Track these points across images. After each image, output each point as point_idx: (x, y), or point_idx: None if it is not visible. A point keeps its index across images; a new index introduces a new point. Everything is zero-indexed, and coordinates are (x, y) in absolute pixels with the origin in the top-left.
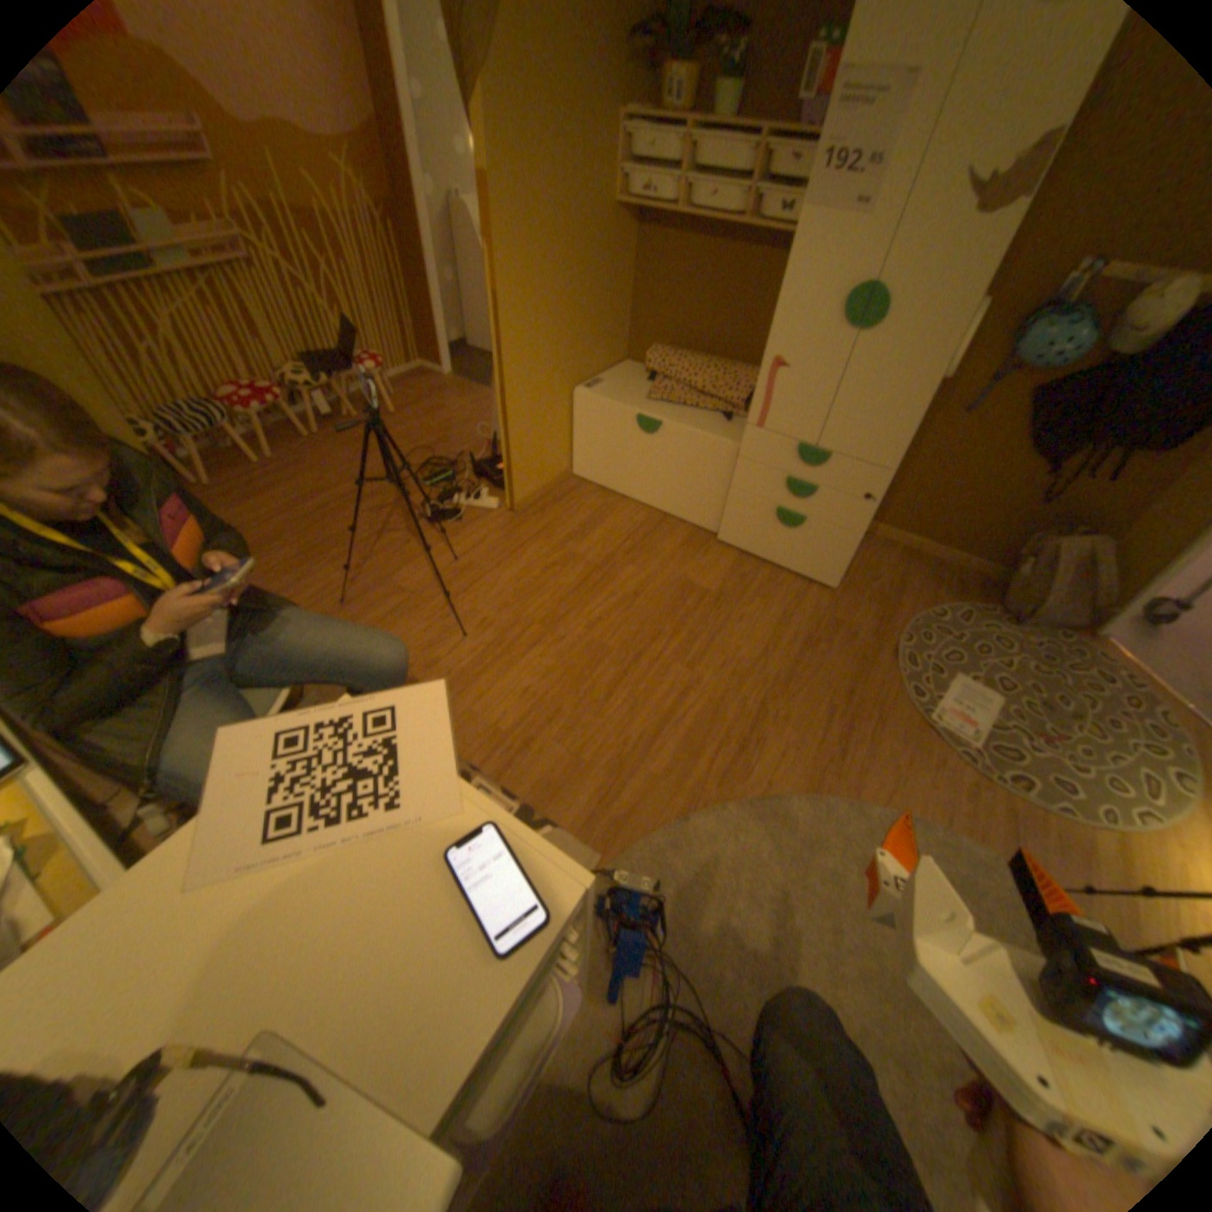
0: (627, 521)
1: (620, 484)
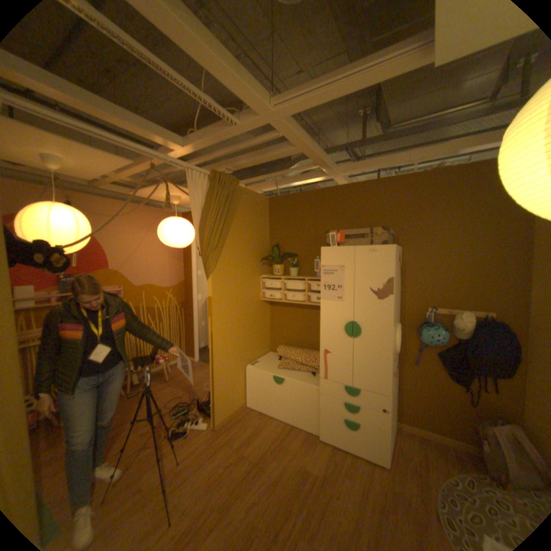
0: (273, 432)
1: (269, 410)
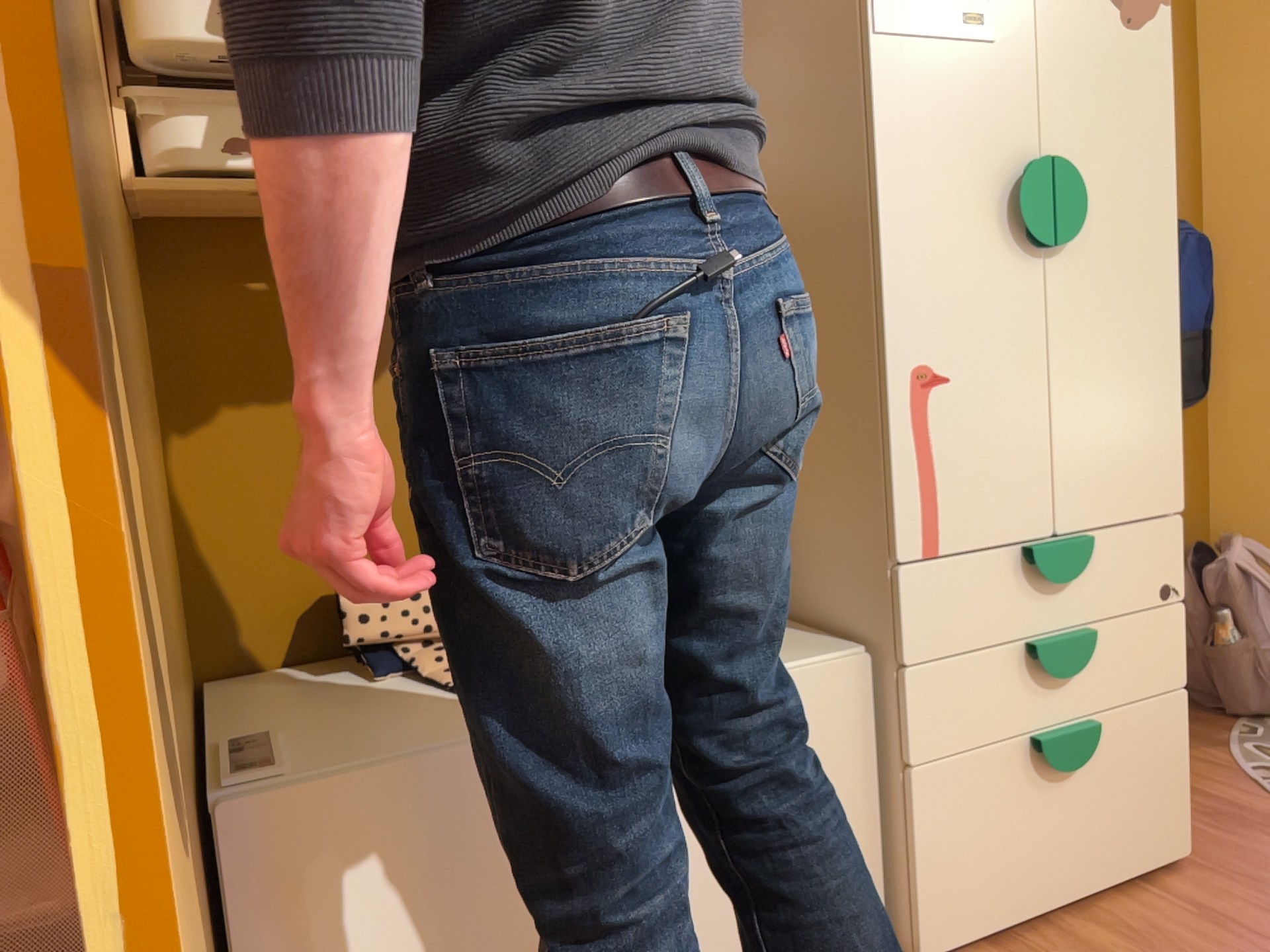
0: None
1: None
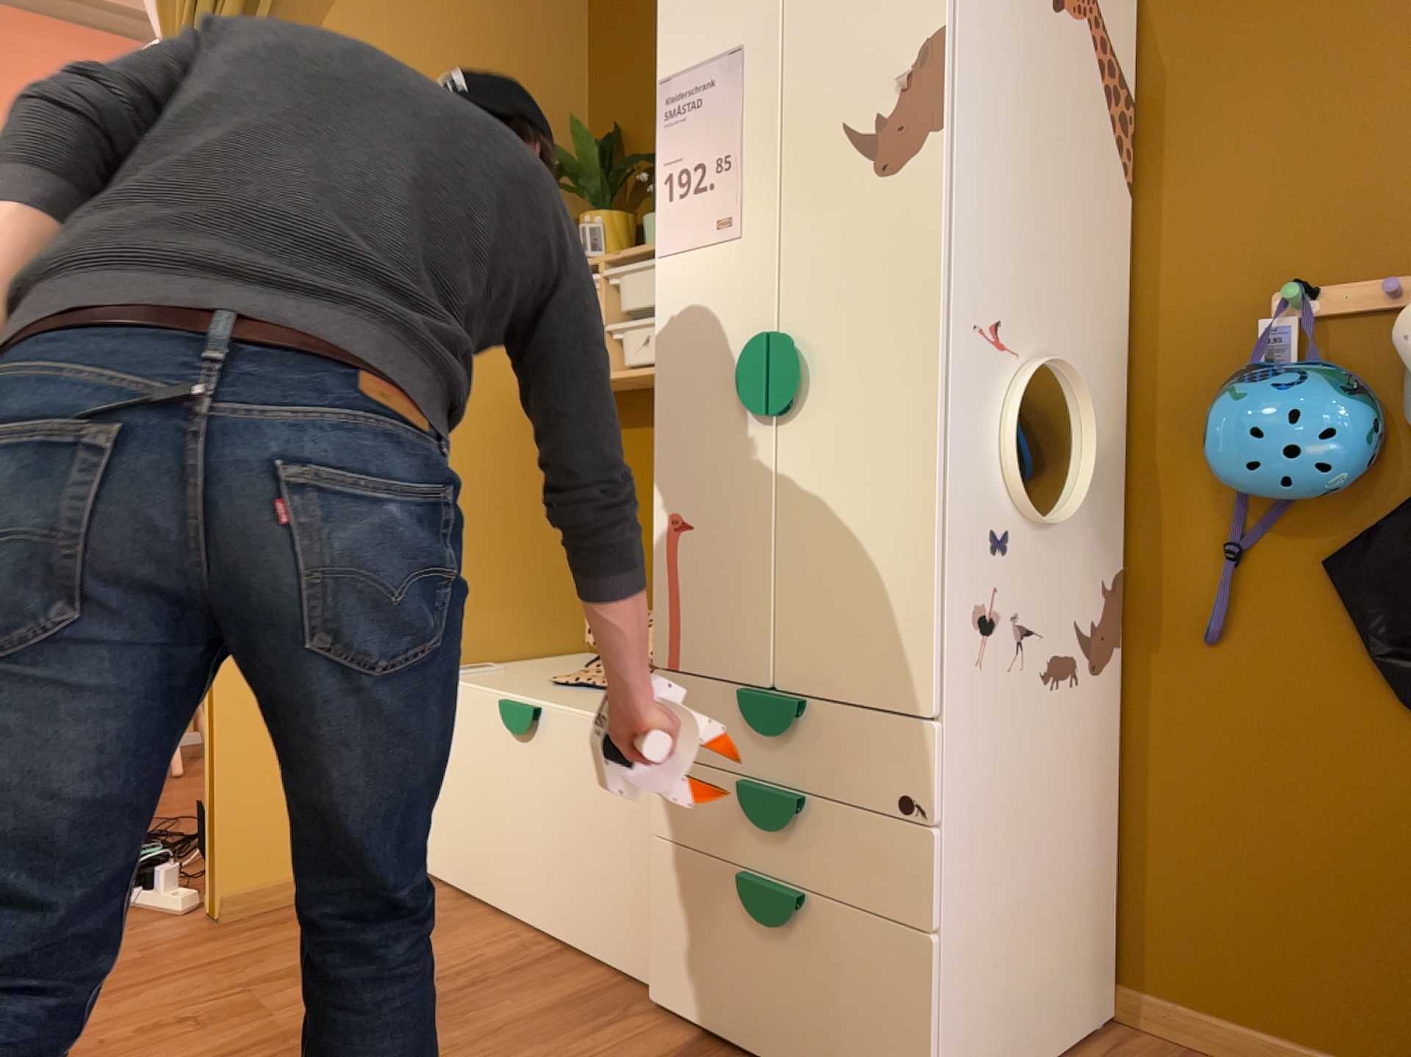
0: (461, 953)
1: (489, 873)
